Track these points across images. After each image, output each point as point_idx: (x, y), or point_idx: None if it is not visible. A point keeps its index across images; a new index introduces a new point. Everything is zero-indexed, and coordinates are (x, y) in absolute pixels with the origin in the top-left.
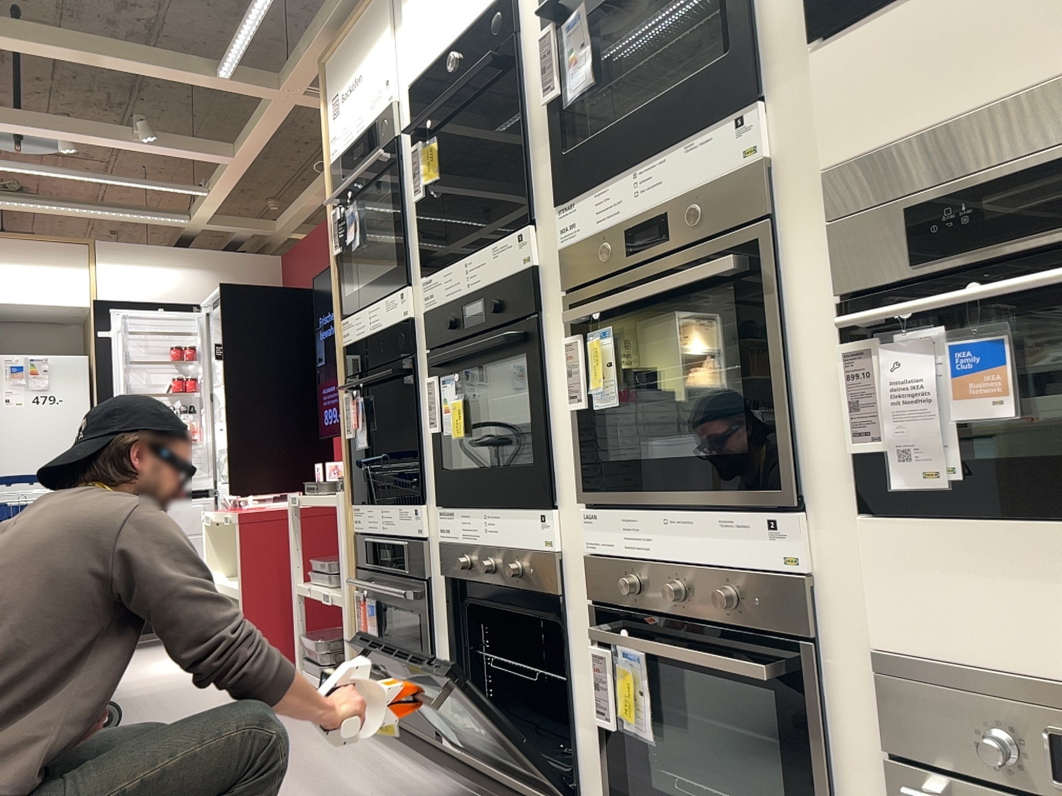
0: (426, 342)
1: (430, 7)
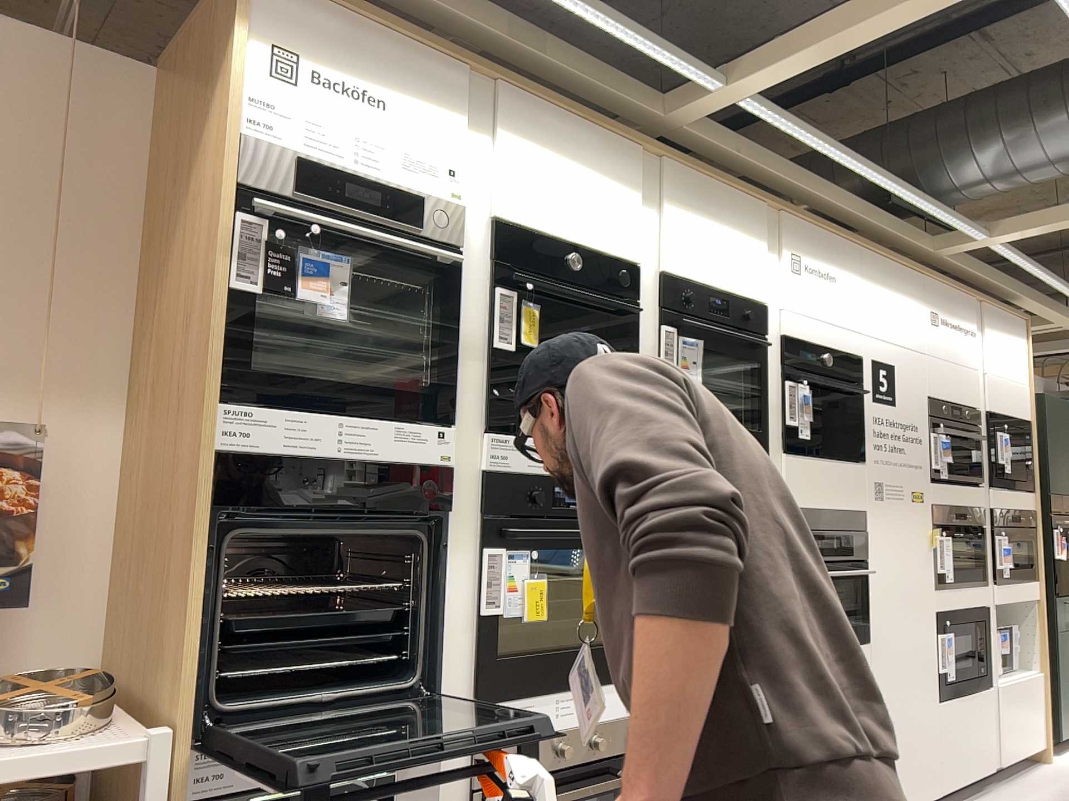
0: (476, 499)
1: (548, 189)
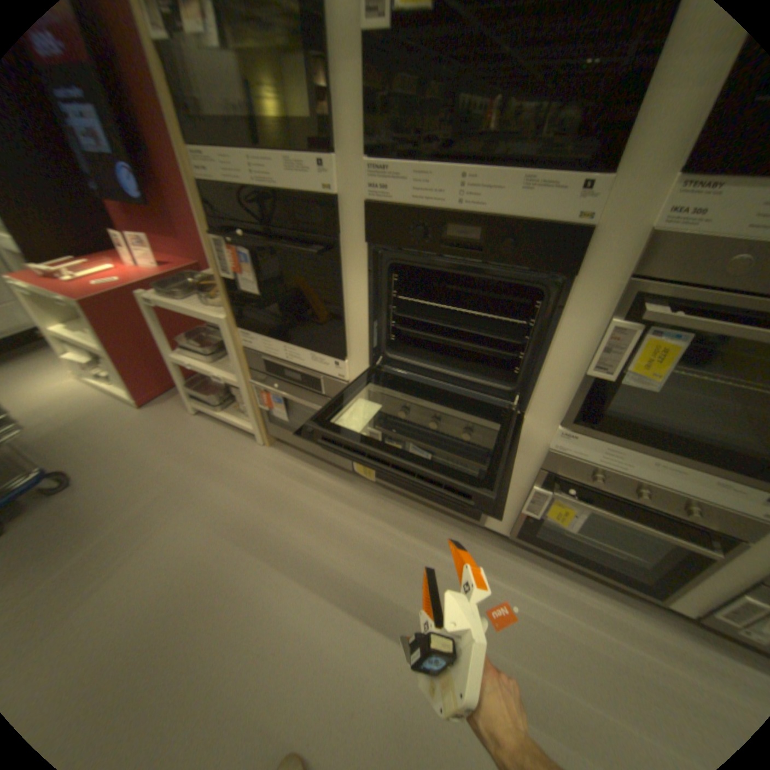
0: (362, 231)
1: None
